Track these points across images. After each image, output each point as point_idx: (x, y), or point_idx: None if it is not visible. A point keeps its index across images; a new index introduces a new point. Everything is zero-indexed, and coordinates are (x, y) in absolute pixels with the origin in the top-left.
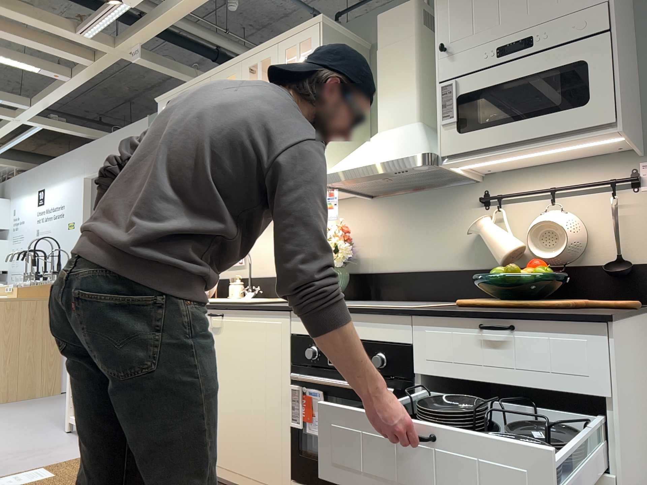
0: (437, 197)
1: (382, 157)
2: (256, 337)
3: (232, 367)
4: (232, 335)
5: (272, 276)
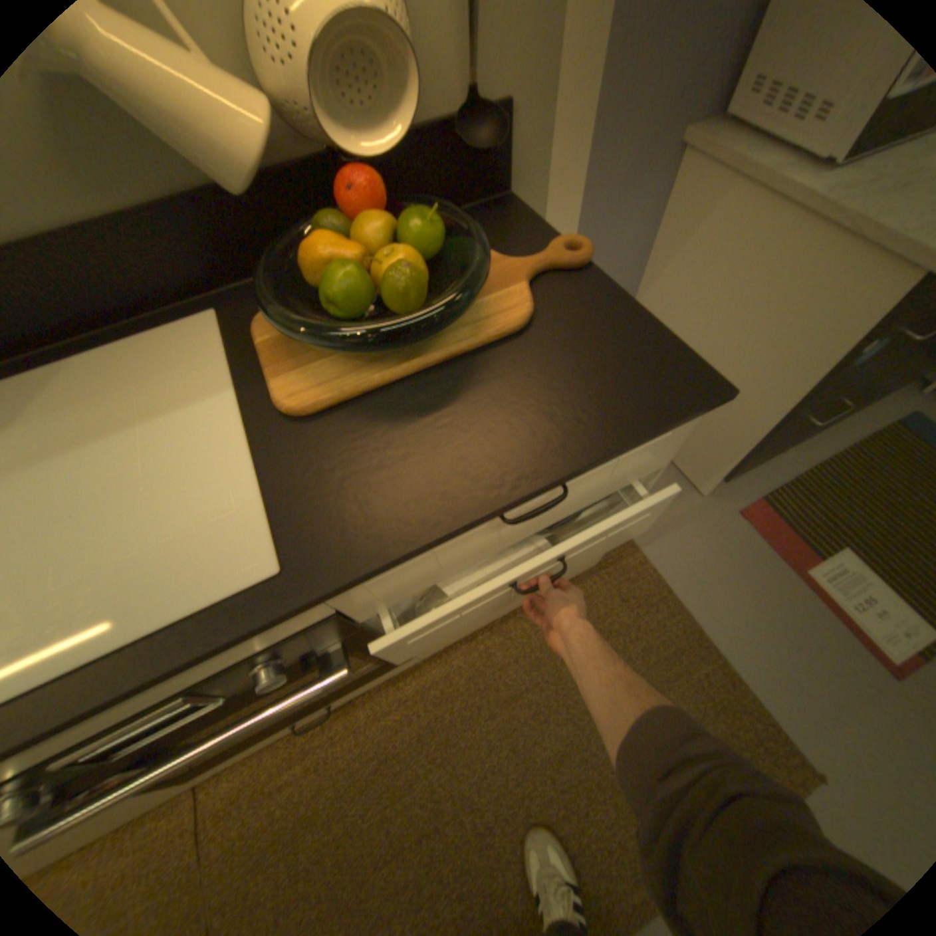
0: None
1: None
2: None
3: None
4: None
5: None
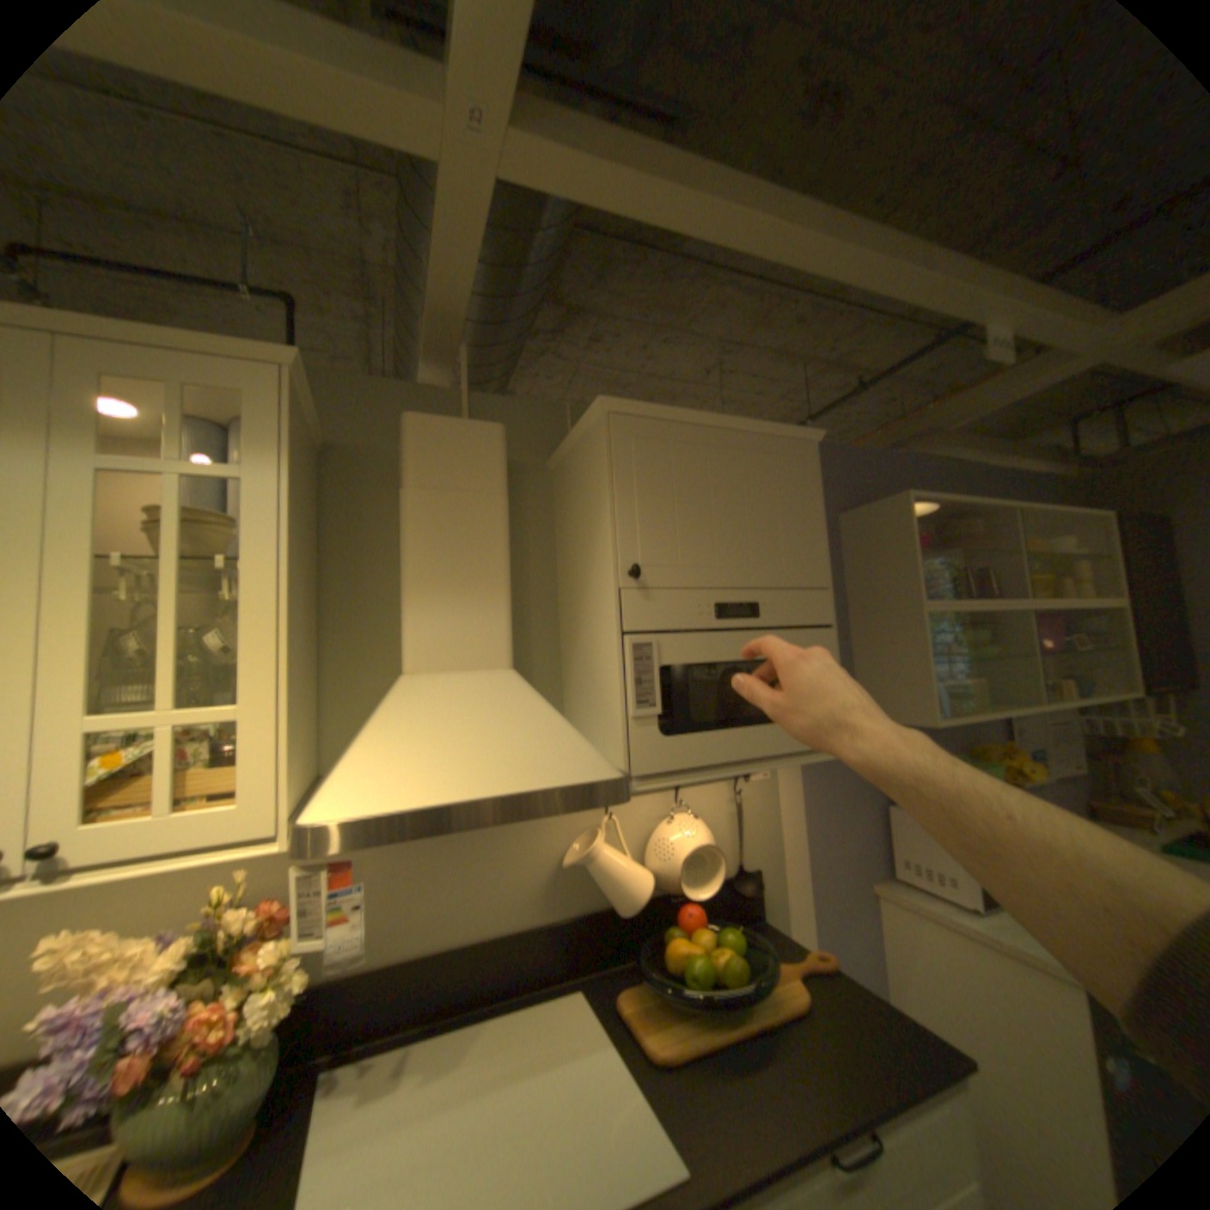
0: None
1: (507, 774)
2: None
3: None
4: None
5: None
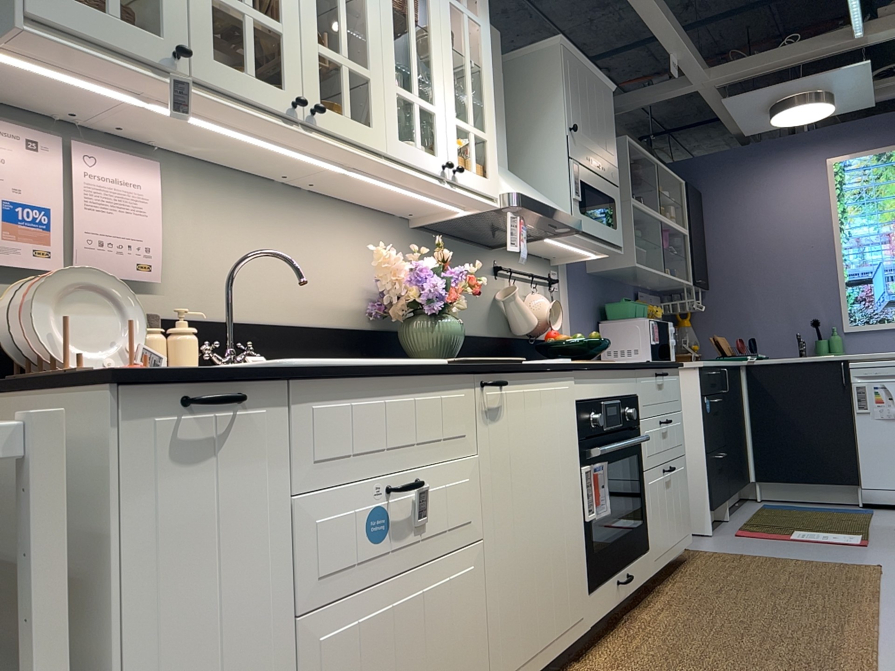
0: (469, 253)
1: (551, 204)
2: (548, 413)
3: (522, 473)
4: (519, 417)
5: (249, 323)
